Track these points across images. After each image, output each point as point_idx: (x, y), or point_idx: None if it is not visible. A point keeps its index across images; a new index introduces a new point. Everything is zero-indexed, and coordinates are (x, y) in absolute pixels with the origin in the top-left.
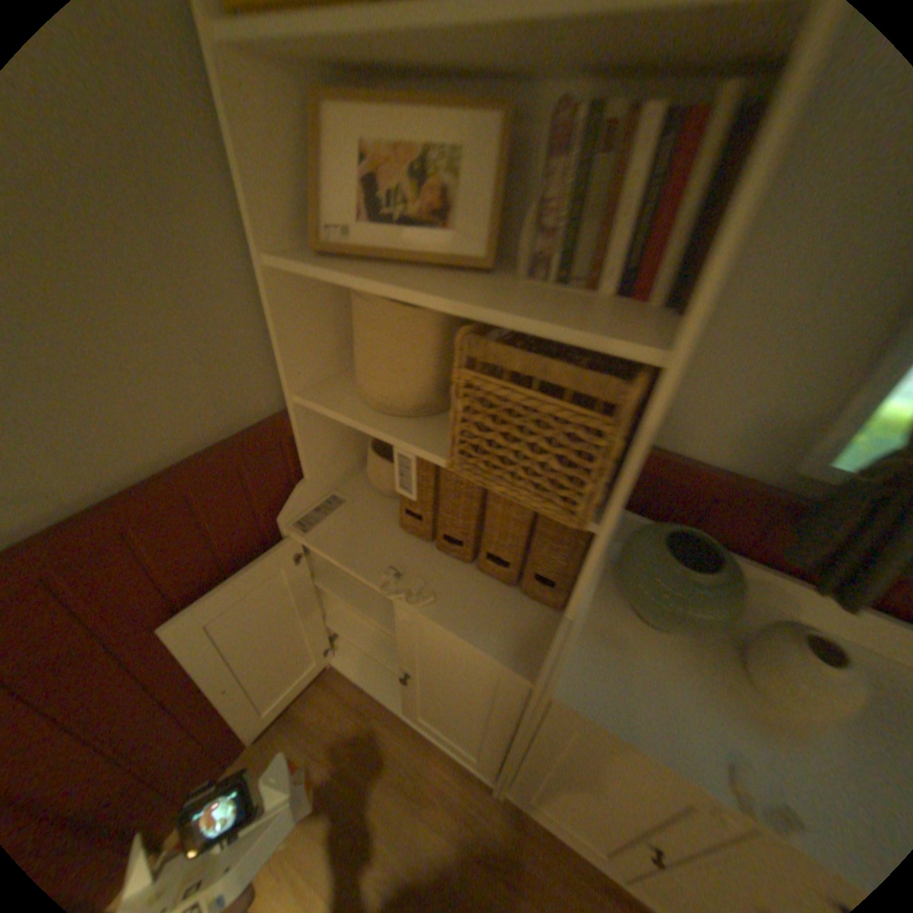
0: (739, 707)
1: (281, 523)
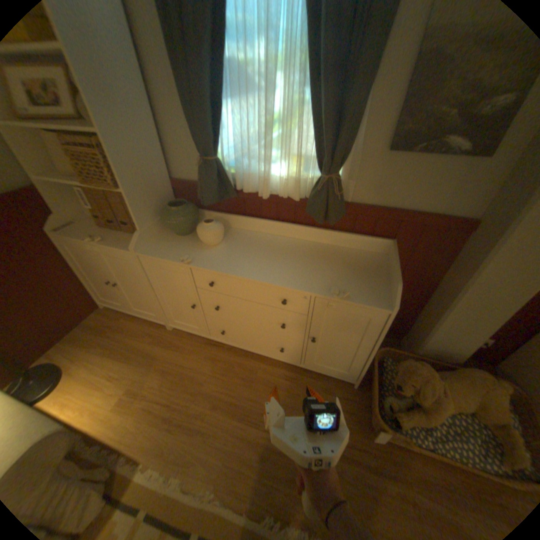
0: (193, 246)
1: (47, 231)
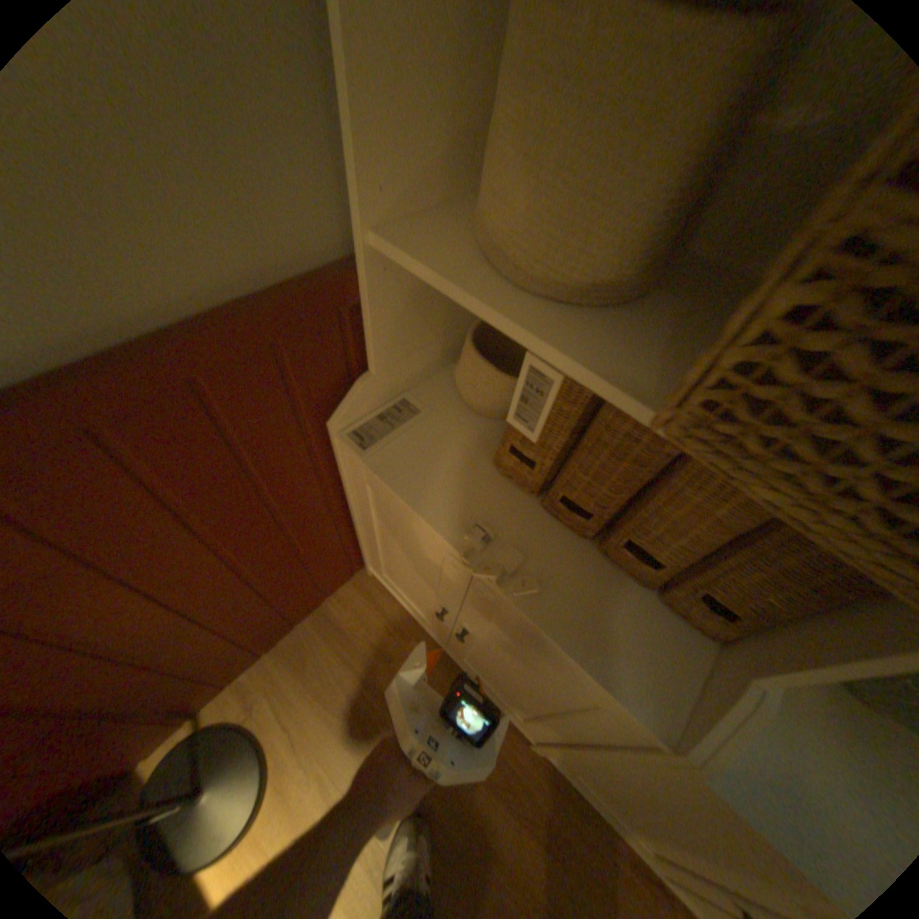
0: None
1: (334, 429)
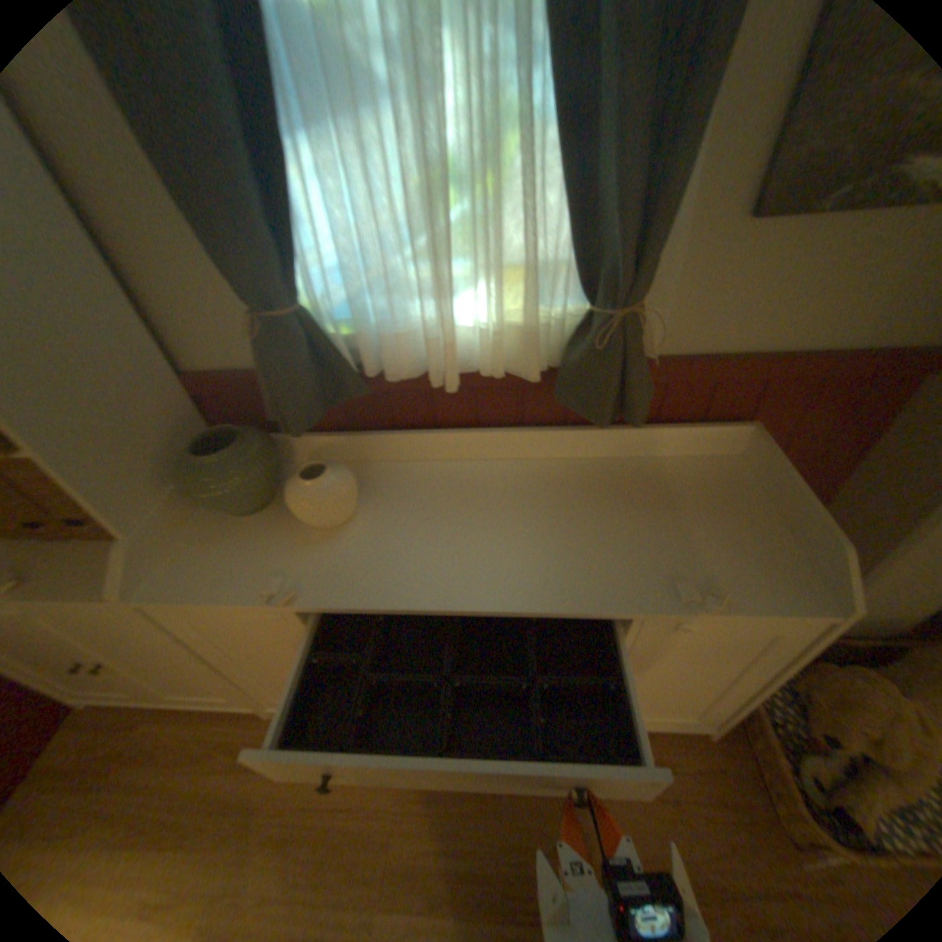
0: (285, 541)
1: None
